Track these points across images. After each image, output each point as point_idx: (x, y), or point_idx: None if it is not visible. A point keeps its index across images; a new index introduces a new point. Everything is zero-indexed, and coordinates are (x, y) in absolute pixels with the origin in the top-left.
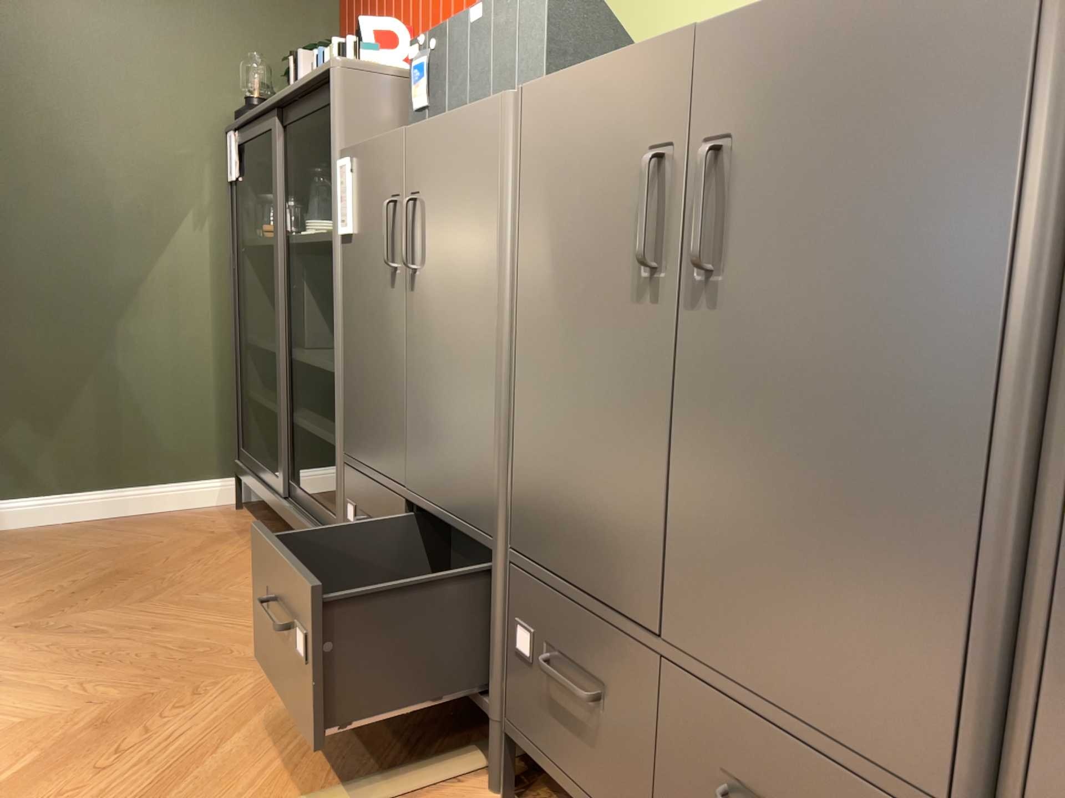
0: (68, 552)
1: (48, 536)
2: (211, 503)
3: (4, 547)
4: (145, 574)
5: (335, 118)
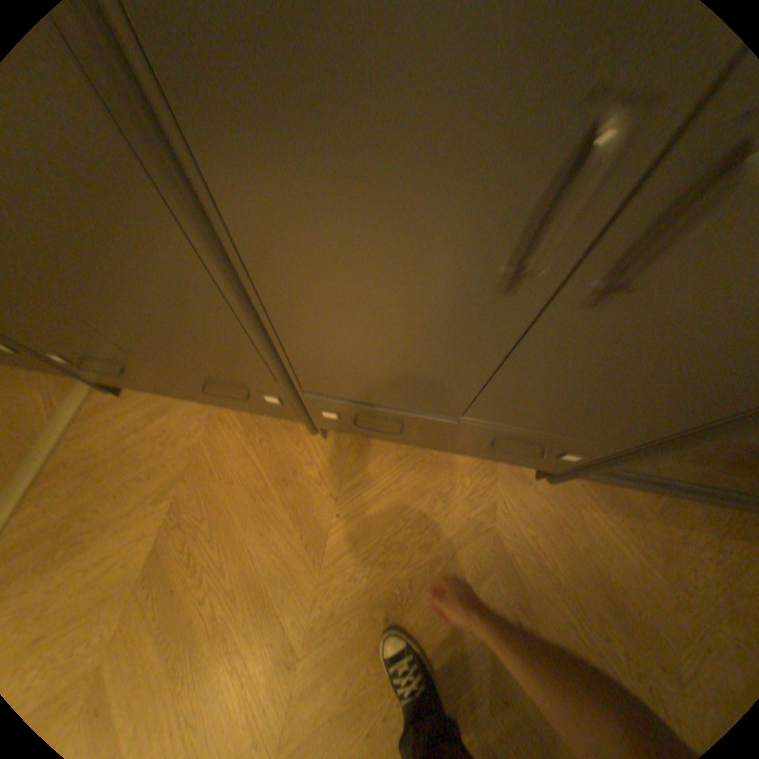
0: None
1: None
2: None
3: None
4: None
5: None
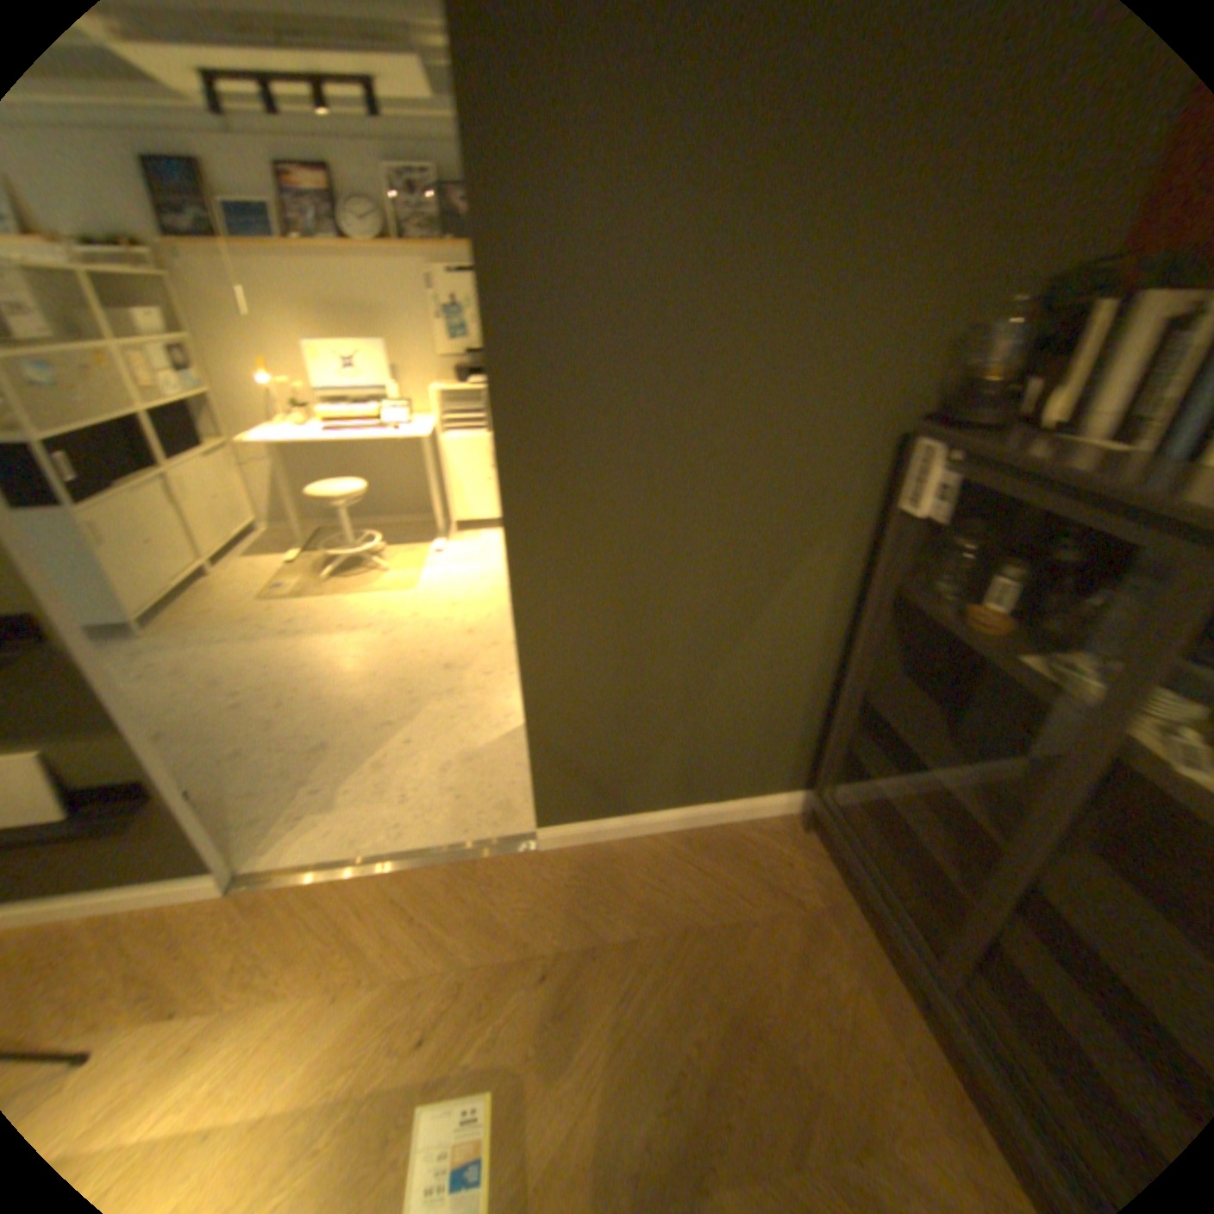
0: (670, 935)
1: (638, 871)
2: (777, 815)
3: (606, 898)
4: (772, 1045)
5: None
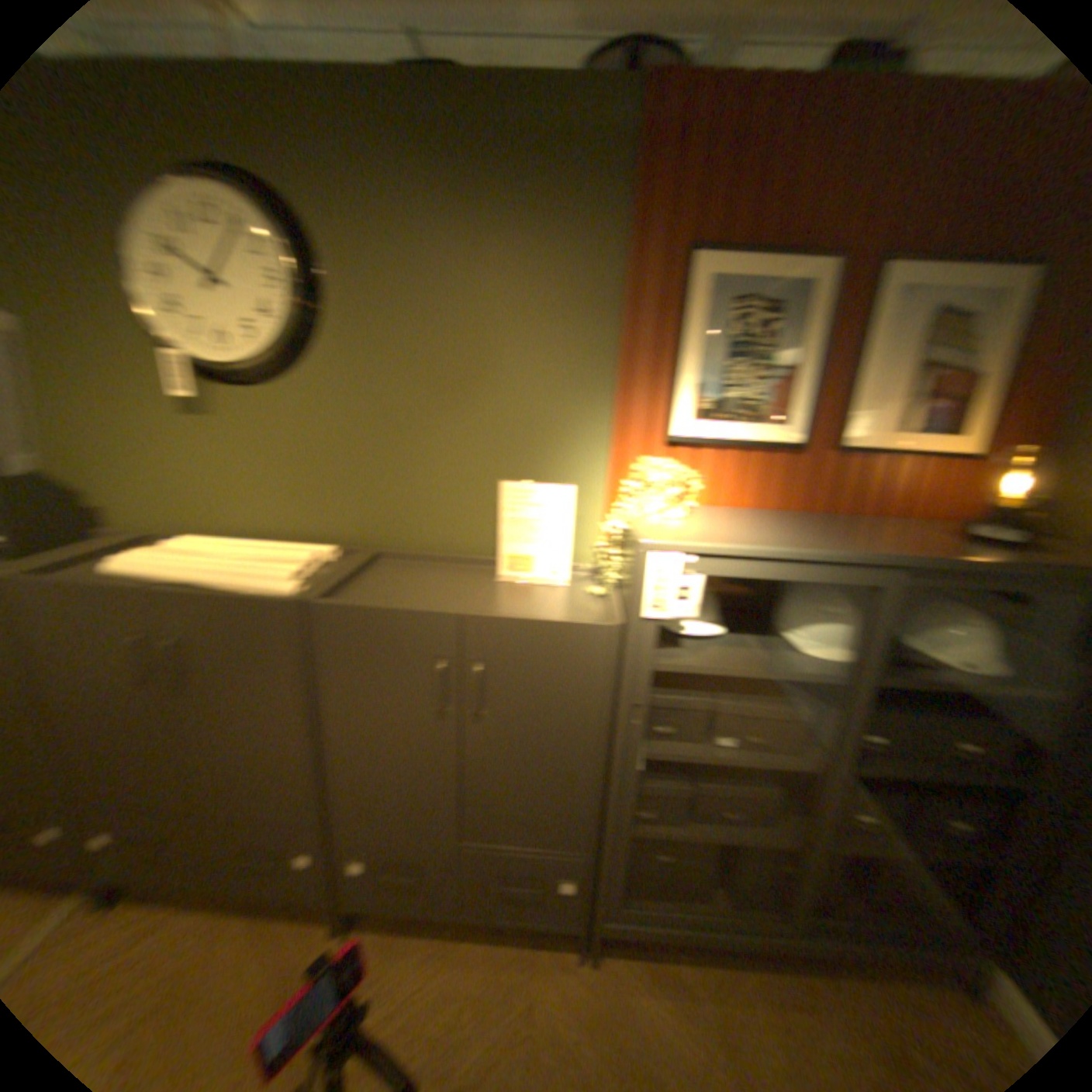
0: None
1: None
2: None
3: None
4: None
5: None
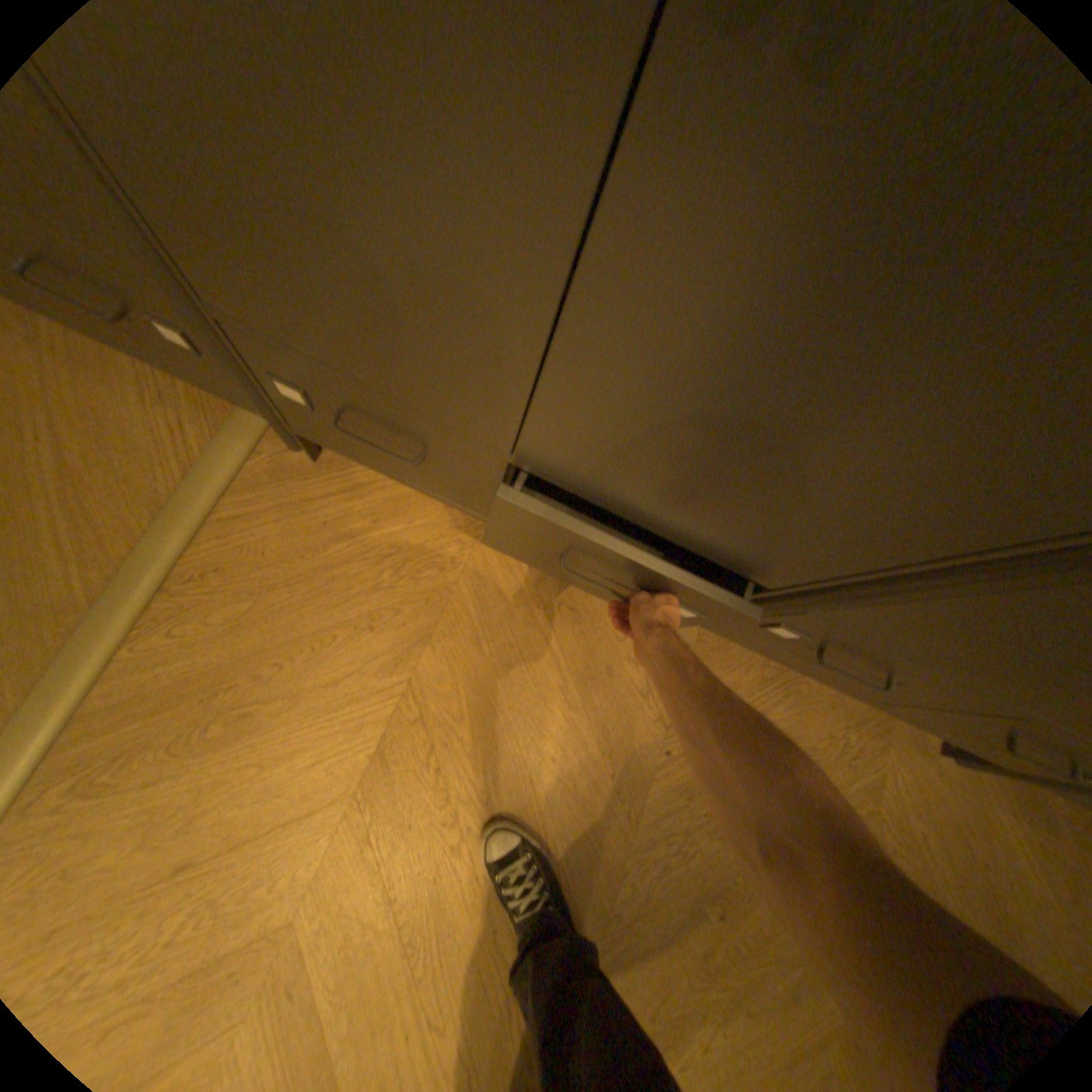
0: None
1: None
2: None
3: None
4: None
5: None
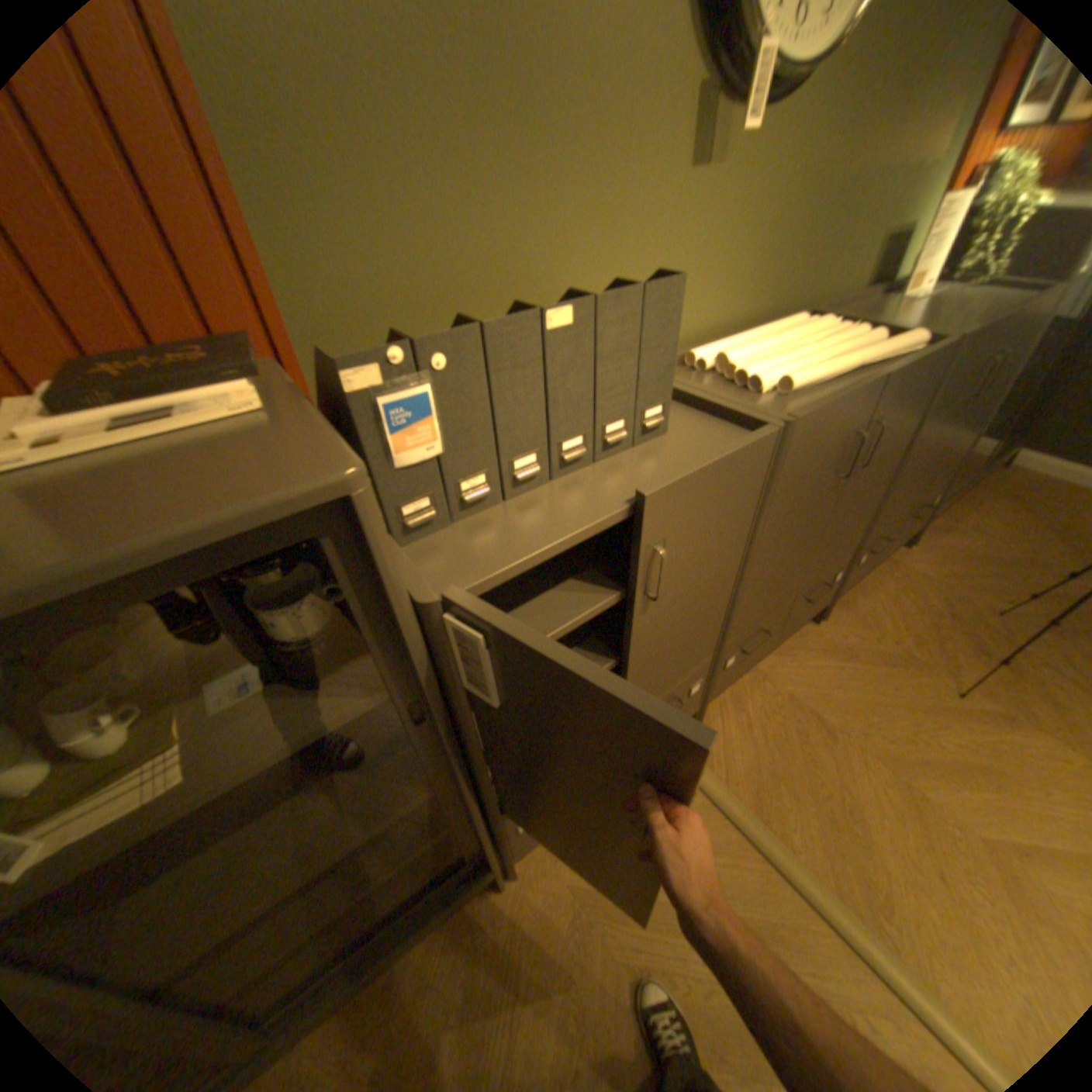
0: None
1: None
2: None
3: None
4: None
5: (389, 563)
